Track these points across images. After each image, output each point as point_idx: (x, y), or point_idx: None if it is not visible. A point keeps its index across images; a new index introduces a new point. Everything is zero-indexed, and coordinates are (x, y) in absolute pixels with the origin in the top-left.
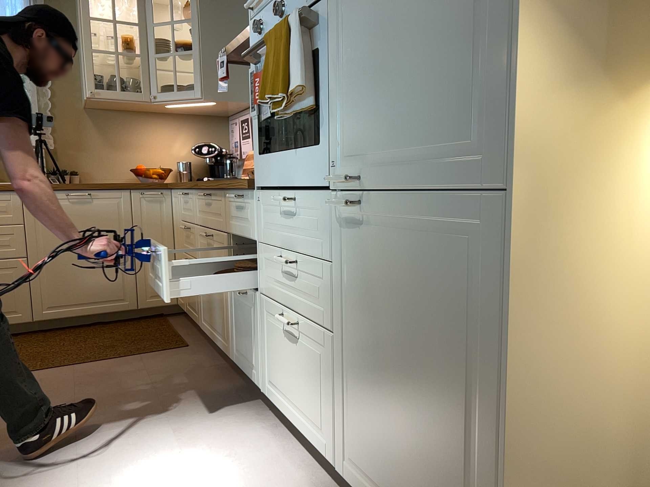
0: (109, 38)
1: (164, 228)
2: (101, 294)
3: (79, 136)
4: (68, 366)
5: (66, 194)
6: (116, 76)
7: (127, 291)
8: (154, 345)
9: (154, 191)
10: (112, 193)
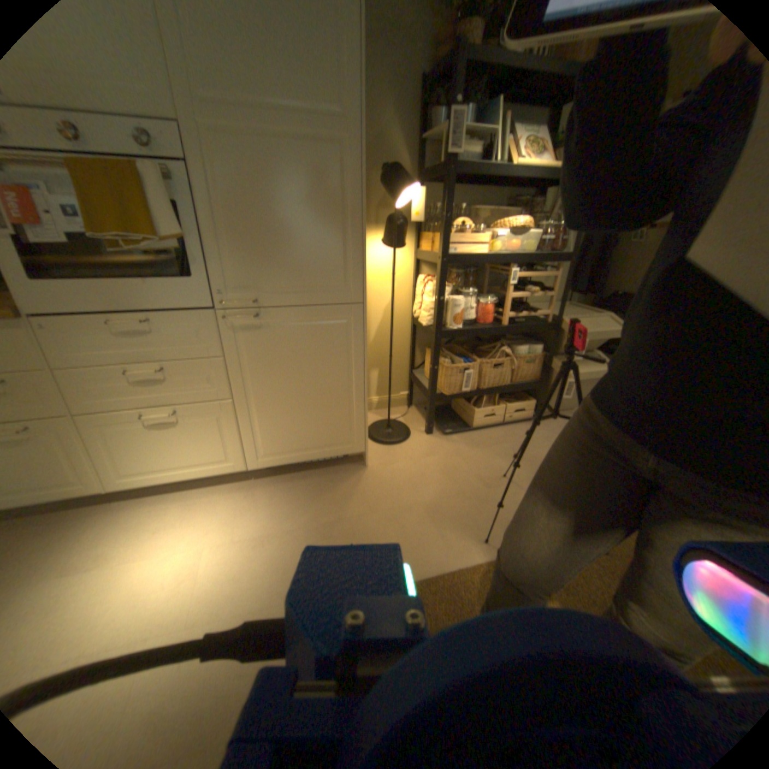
0: None
1: None
2: None
3: None
4: None
5: None
6: None
7: None
8: None
9: None
10: None
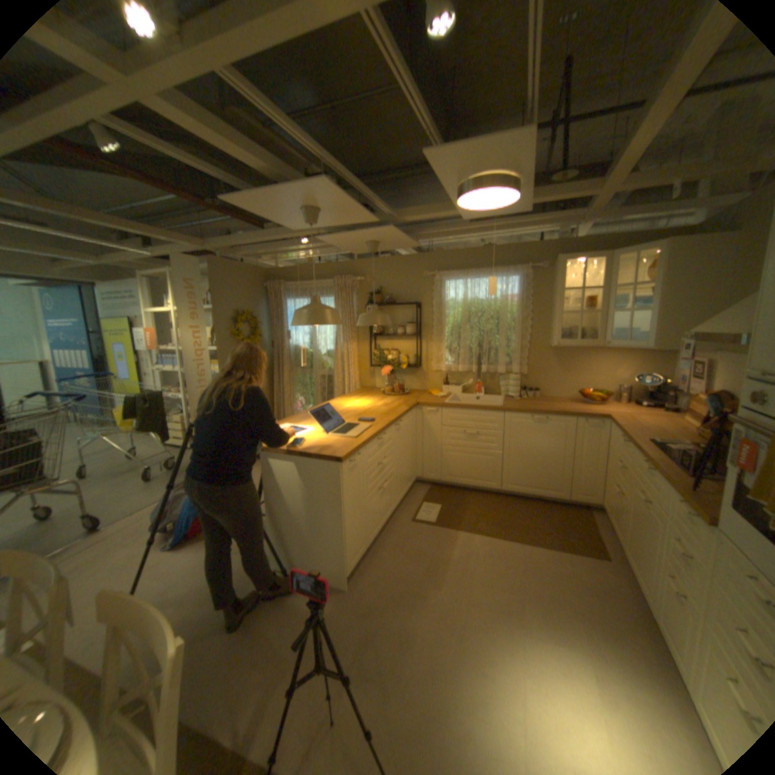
0: (576, 297)
1: (601, 449)
2: (546, 485)
3: (543, 364)
4: (520, 543)
5: (532, 416)
6: (578, 328)
7: (564, 487)
8: (582, 547)
9: (597, 419)
10: (563, 418)
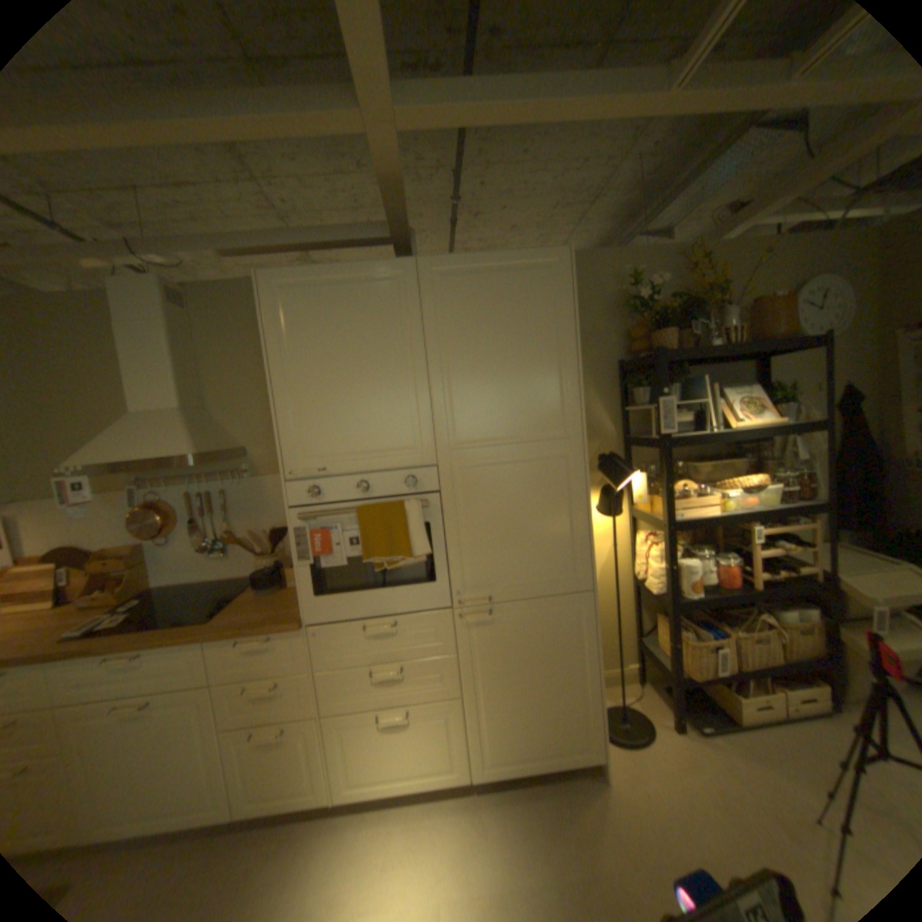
0: None
1: None
2: None
3: None
4: None
5: None
6: None
7: None
8: None
9: None
10: None
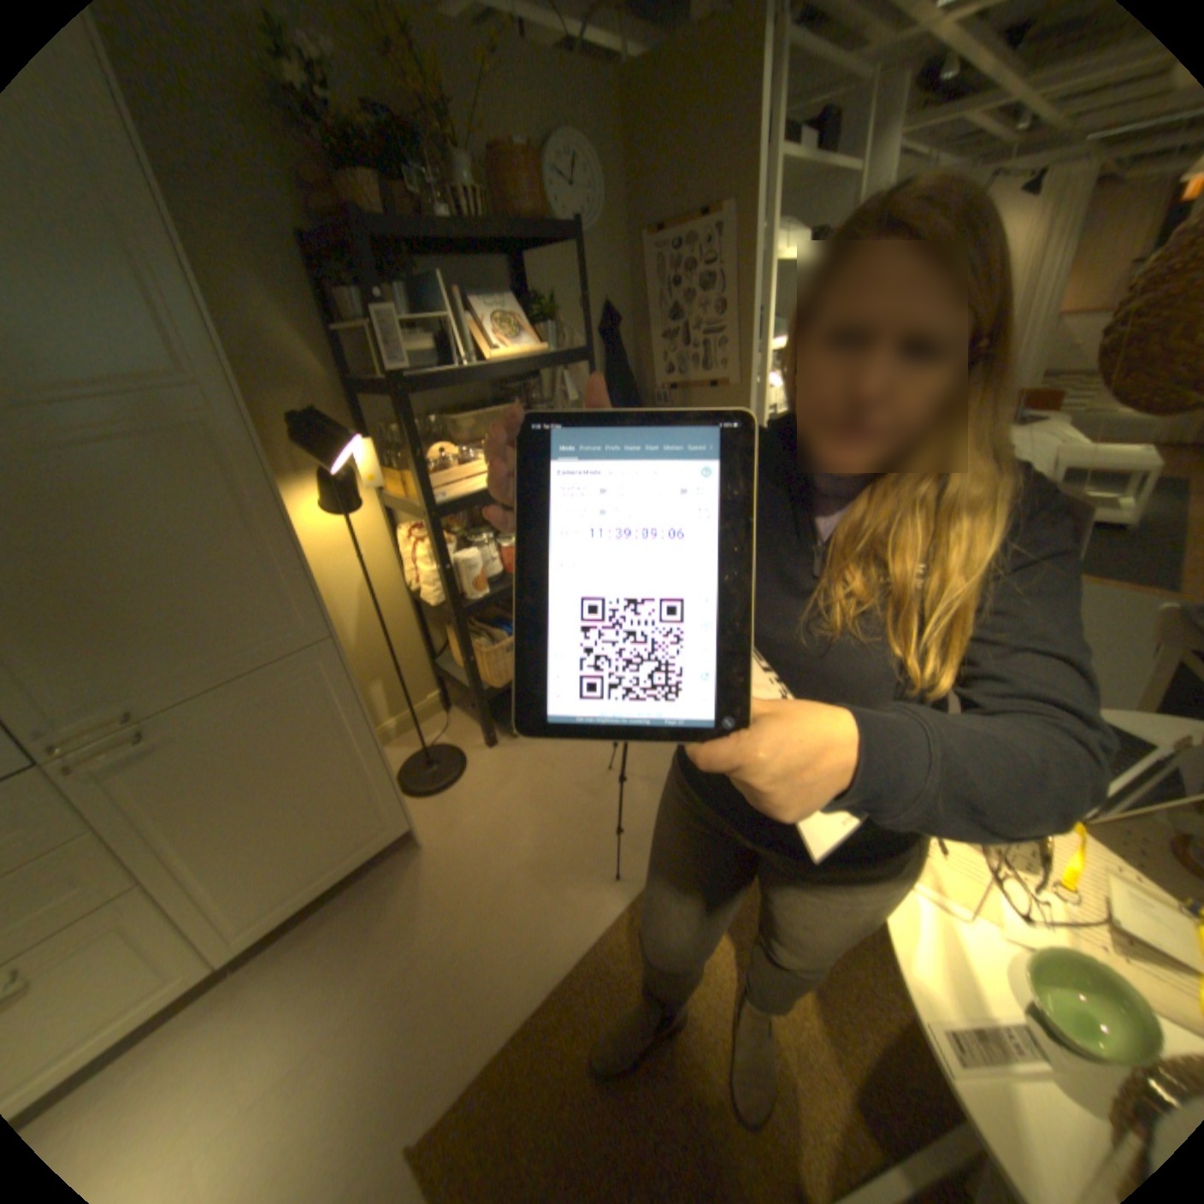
0: None
1: None
2: None
3: None
4: None
5: None
6: None
7: None
8: None
9: None
10: None
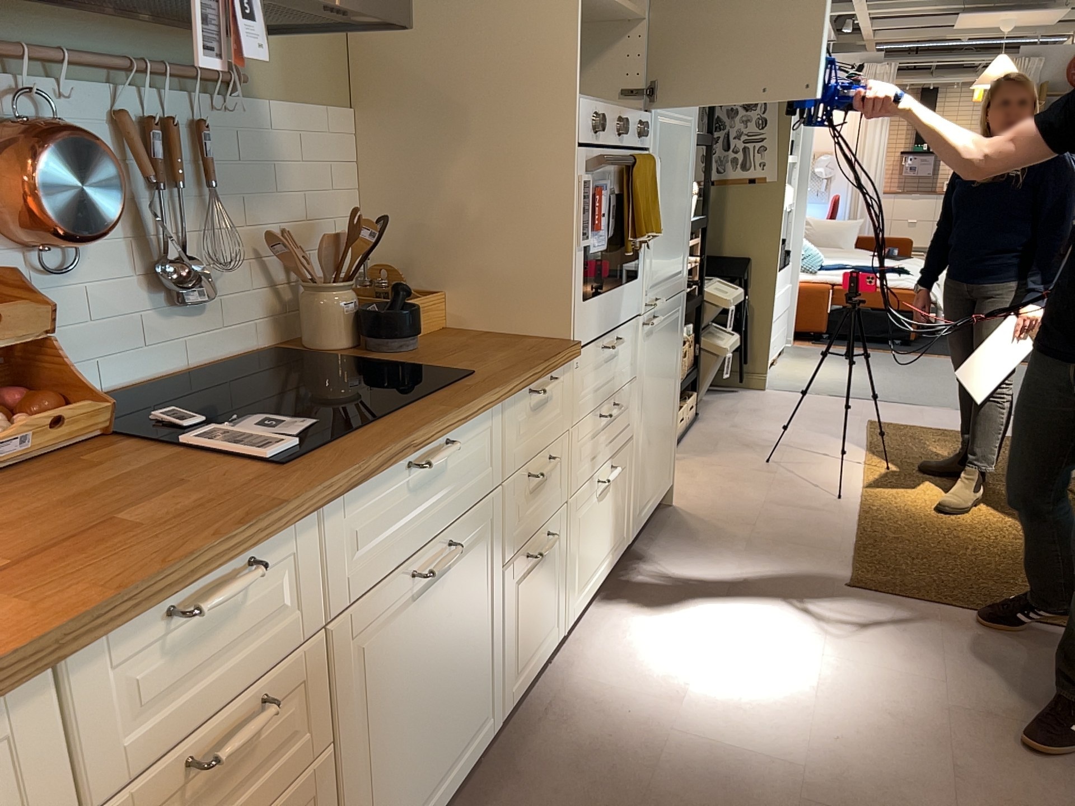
0: None
1: None
2: None
3: None
4: None
5: None
6: None
7: None
8: None
9: None
10: None
